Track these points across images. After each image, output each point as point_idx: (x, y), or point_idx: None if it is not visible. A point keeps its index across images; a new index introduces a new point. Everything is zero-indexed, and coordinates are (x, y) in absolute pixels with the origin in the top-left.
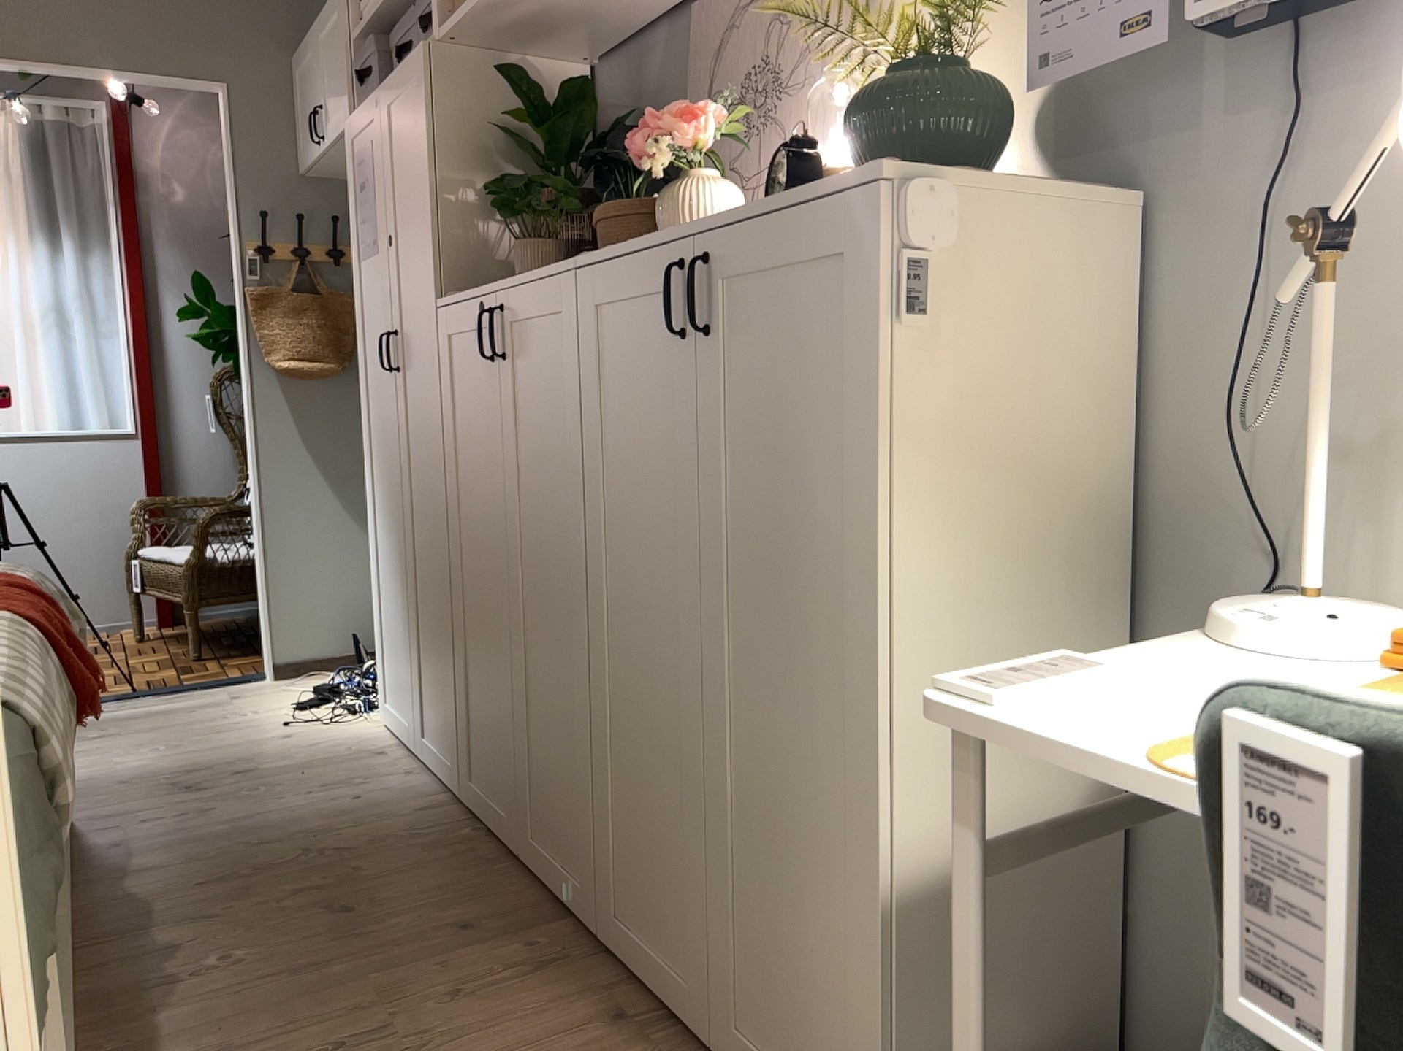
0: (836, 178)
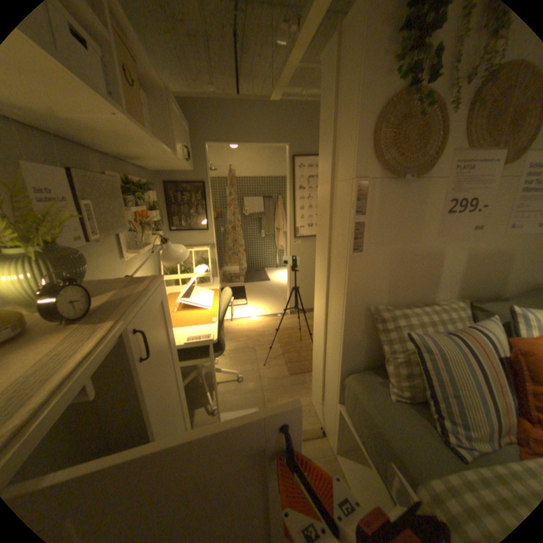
0: (156, 279)
